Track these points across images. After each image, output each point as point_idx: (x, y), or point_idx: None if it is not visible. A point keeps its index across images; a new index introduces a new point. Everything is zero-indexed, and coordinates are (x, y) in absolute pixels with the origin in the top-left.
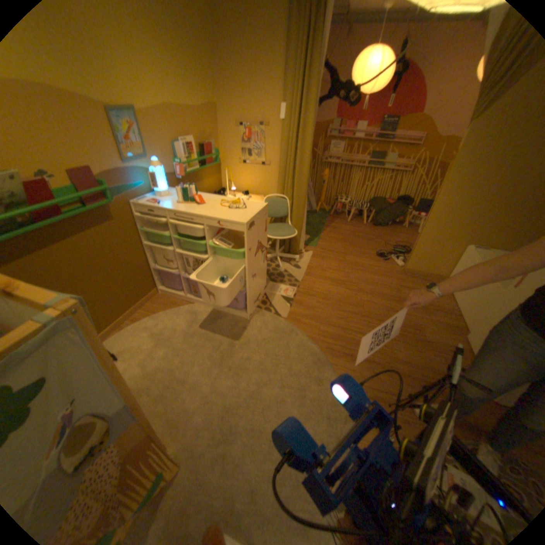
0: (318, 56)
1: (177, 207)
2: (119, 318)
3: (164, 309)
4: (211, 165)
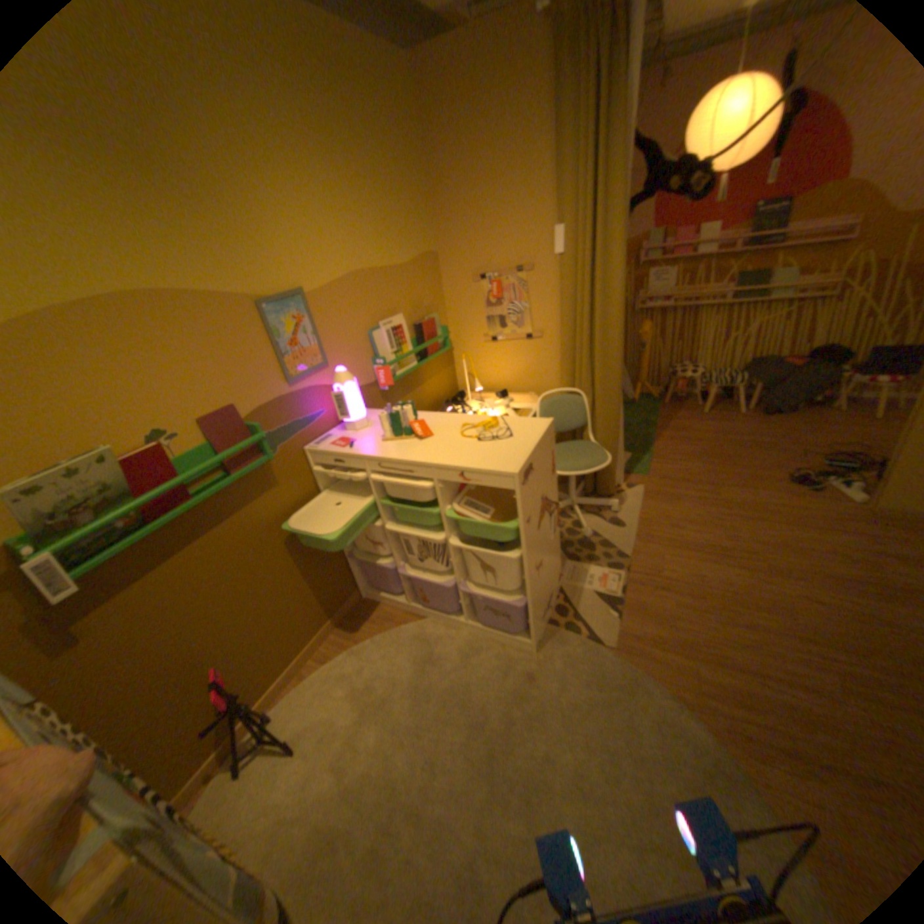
0: (623, 125)
1: (384, 448)
2: (297, 655)
3: (373, 632)
4: (438, 354)
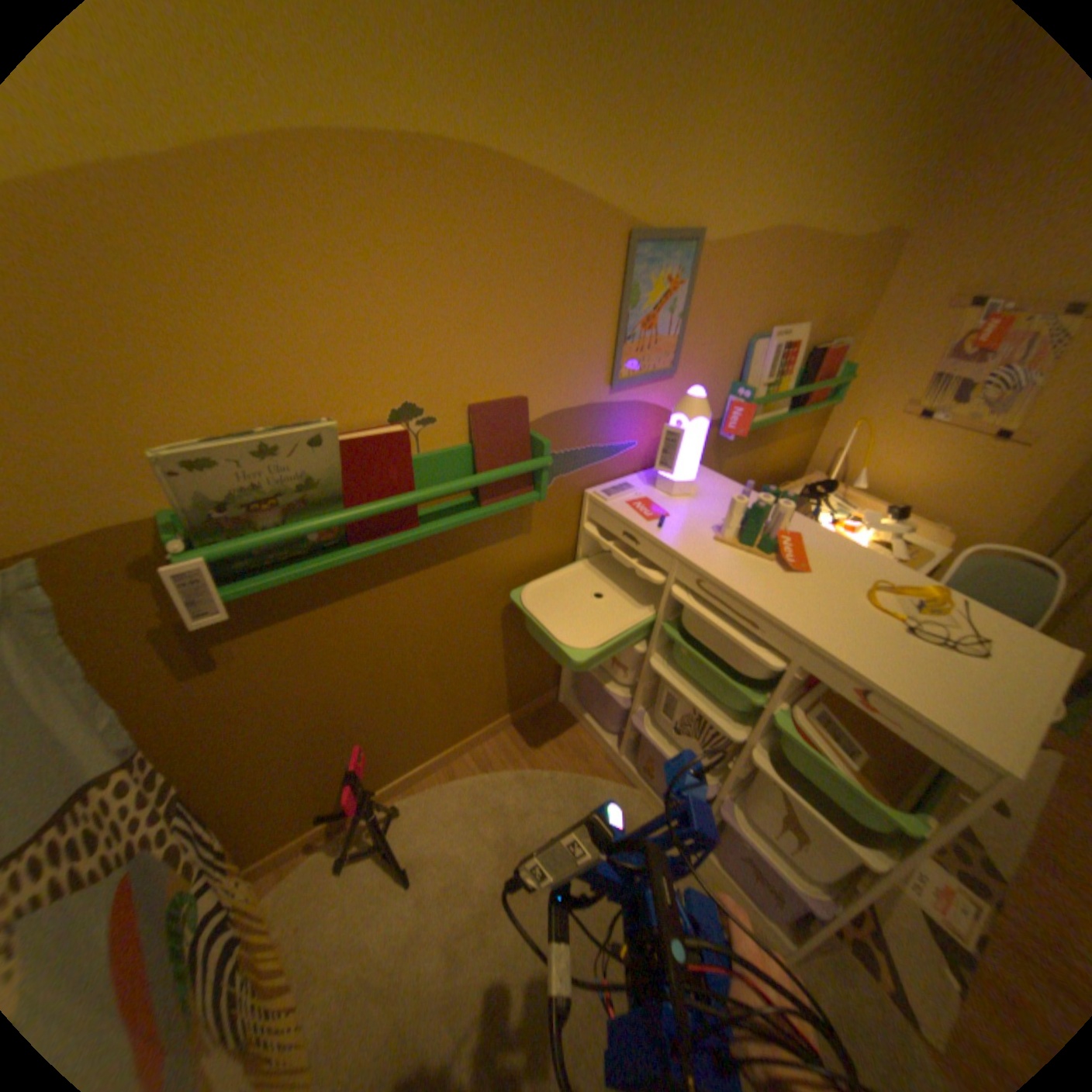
0: None
1: (718, 556)
2: (457, 743)
3: (557, 762)
4: (822, 406)
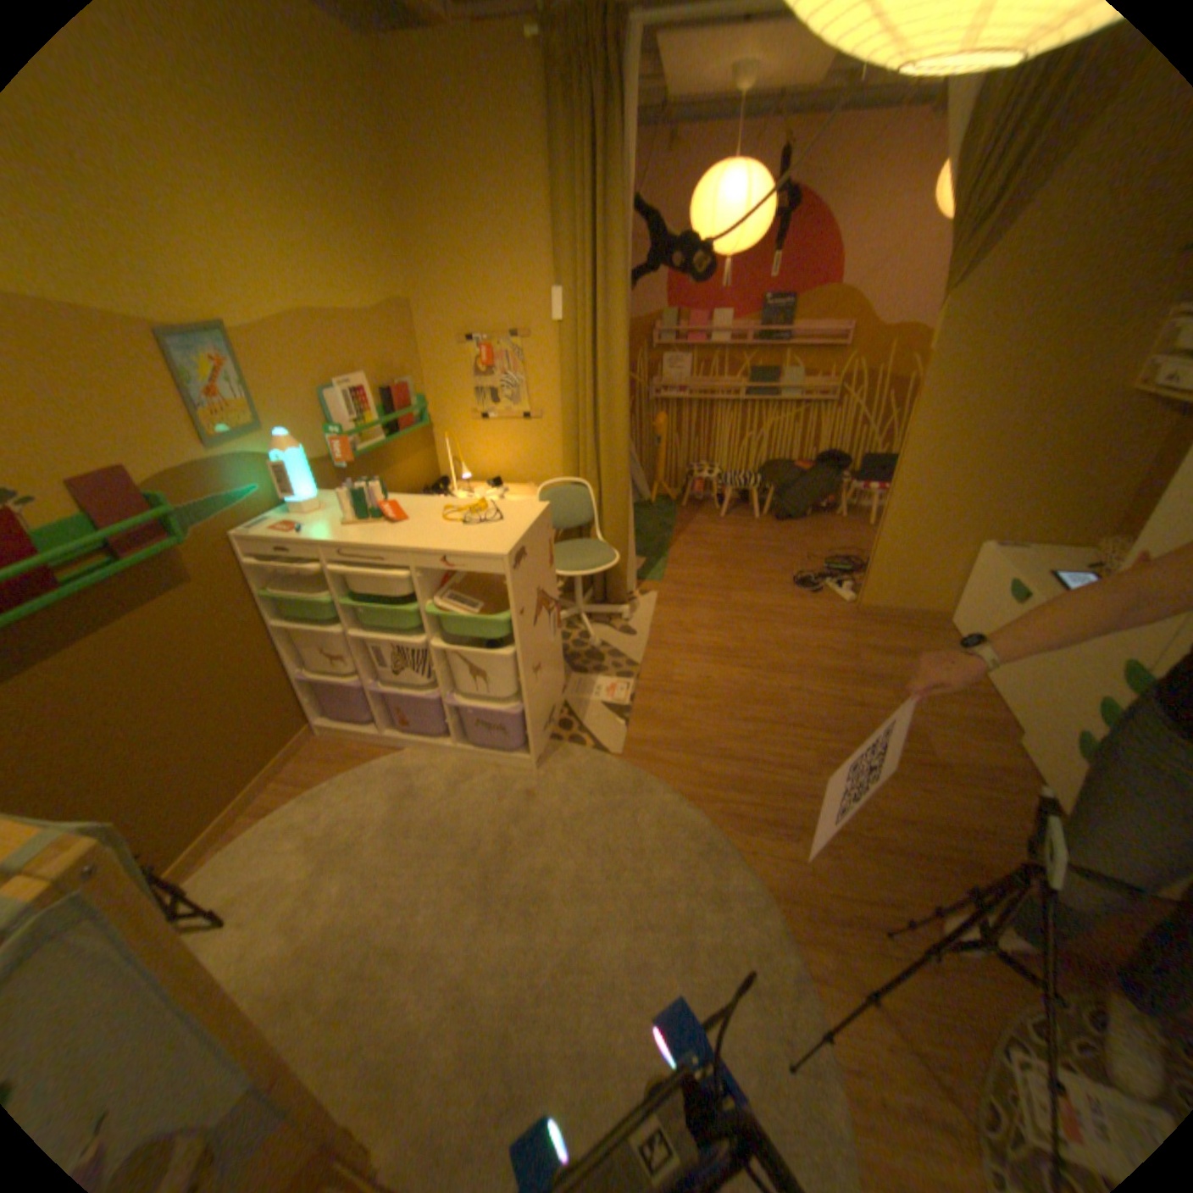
0: (620, 189)
1: (344, 533)
2: (221, 810)
3: (331, 773)
4: (413, 430)
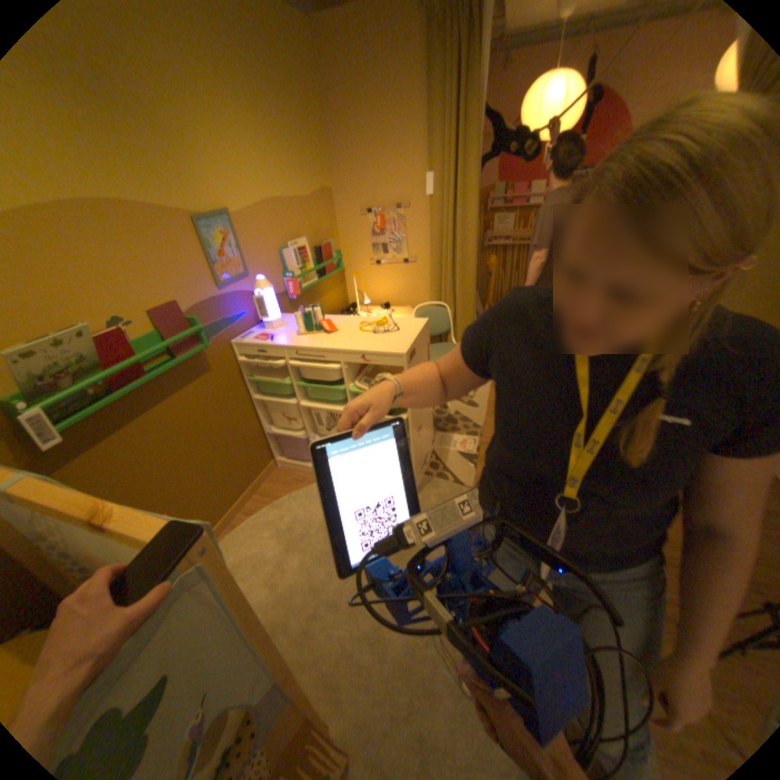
0: (477, 99)
1: (299, 340)
2: (227, 510)
3: (288, 490)
4: (333, 273)
